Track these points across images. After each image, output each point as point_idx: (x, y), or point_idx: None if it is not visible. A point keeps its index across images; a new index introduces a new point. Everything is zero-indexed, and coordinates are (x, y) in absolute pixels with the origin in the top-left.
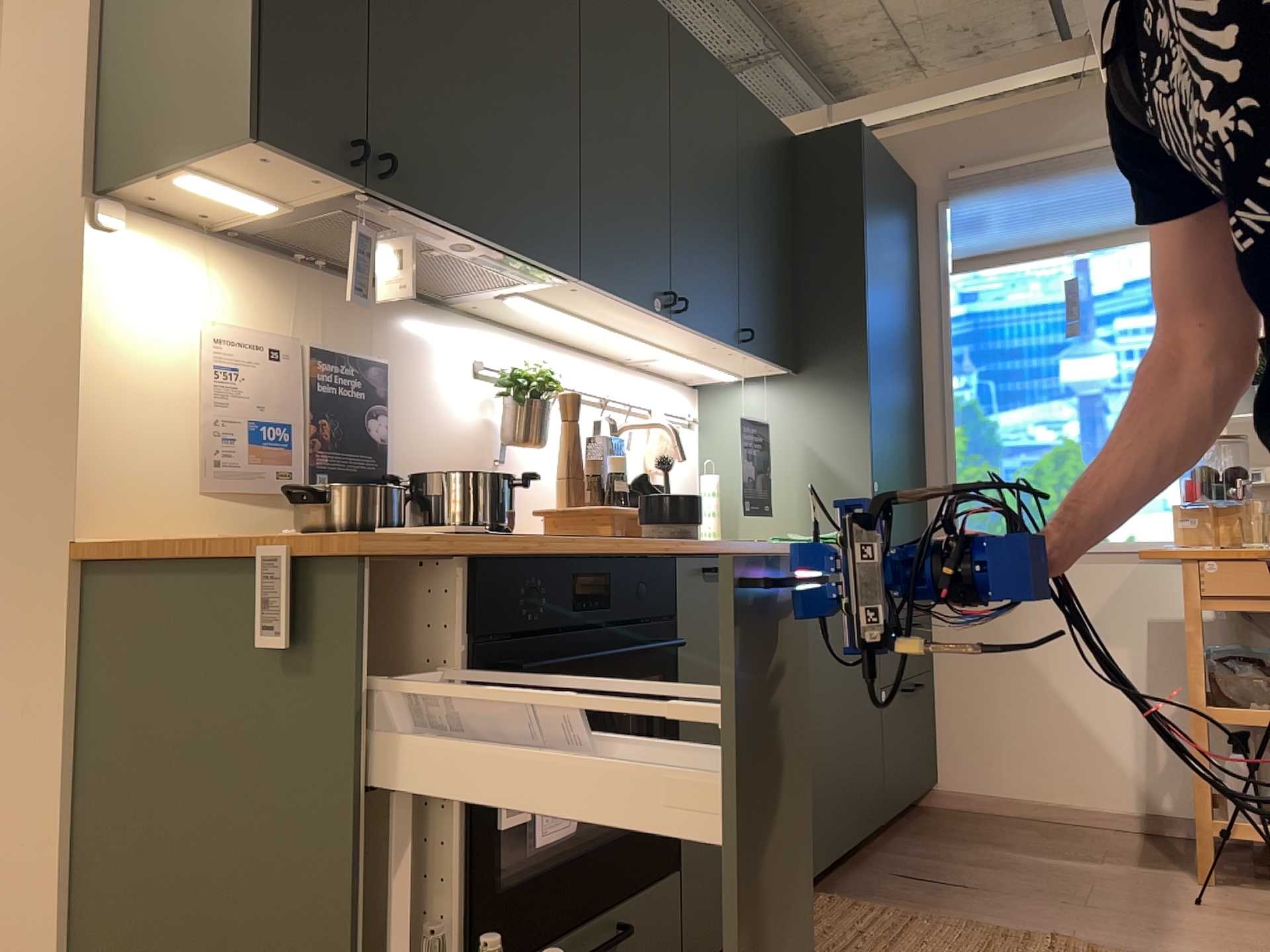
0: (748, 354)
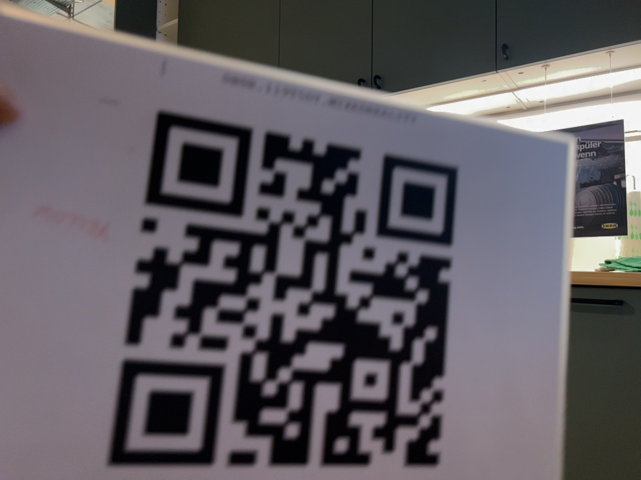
0: (539, 66)
